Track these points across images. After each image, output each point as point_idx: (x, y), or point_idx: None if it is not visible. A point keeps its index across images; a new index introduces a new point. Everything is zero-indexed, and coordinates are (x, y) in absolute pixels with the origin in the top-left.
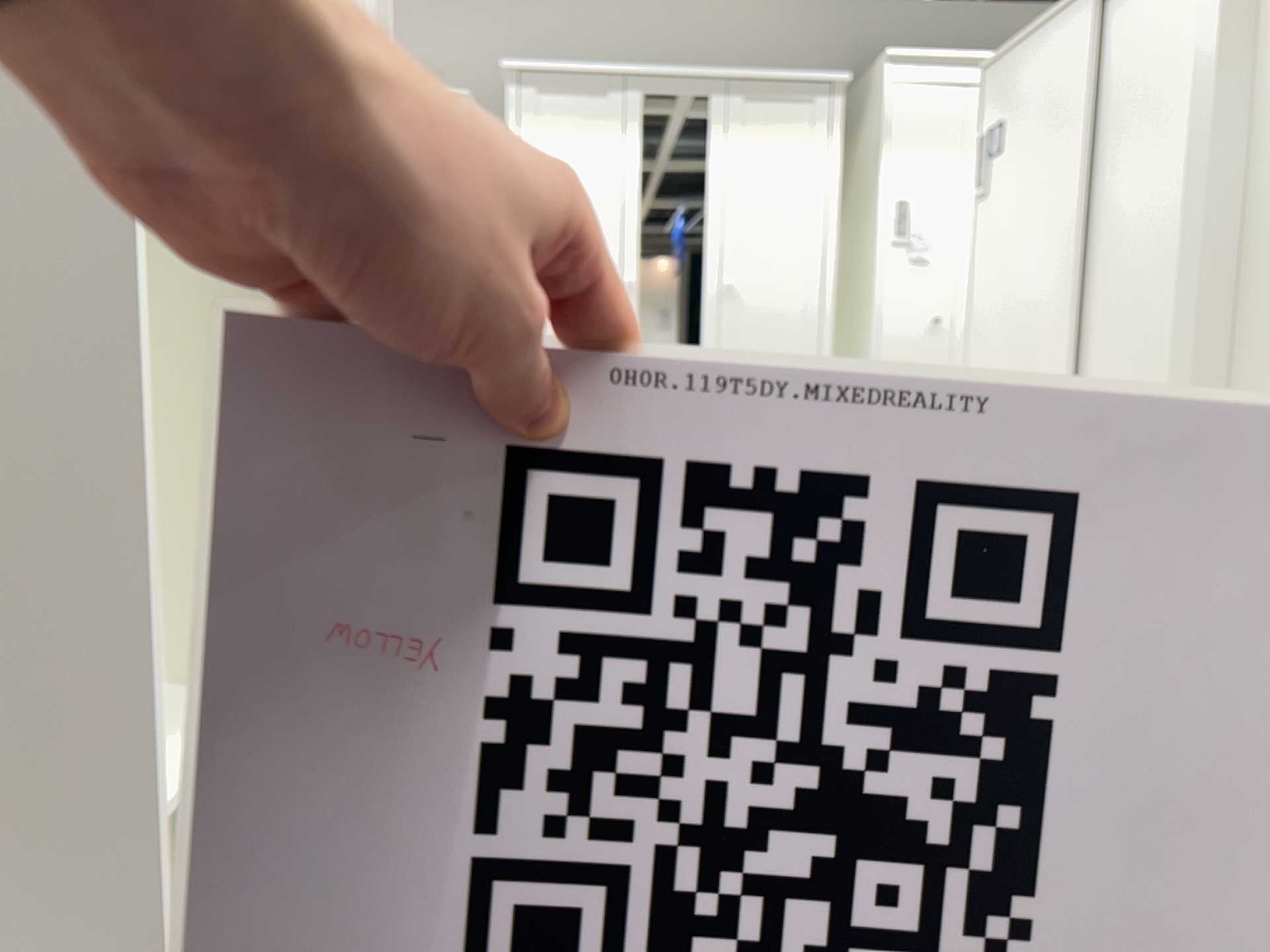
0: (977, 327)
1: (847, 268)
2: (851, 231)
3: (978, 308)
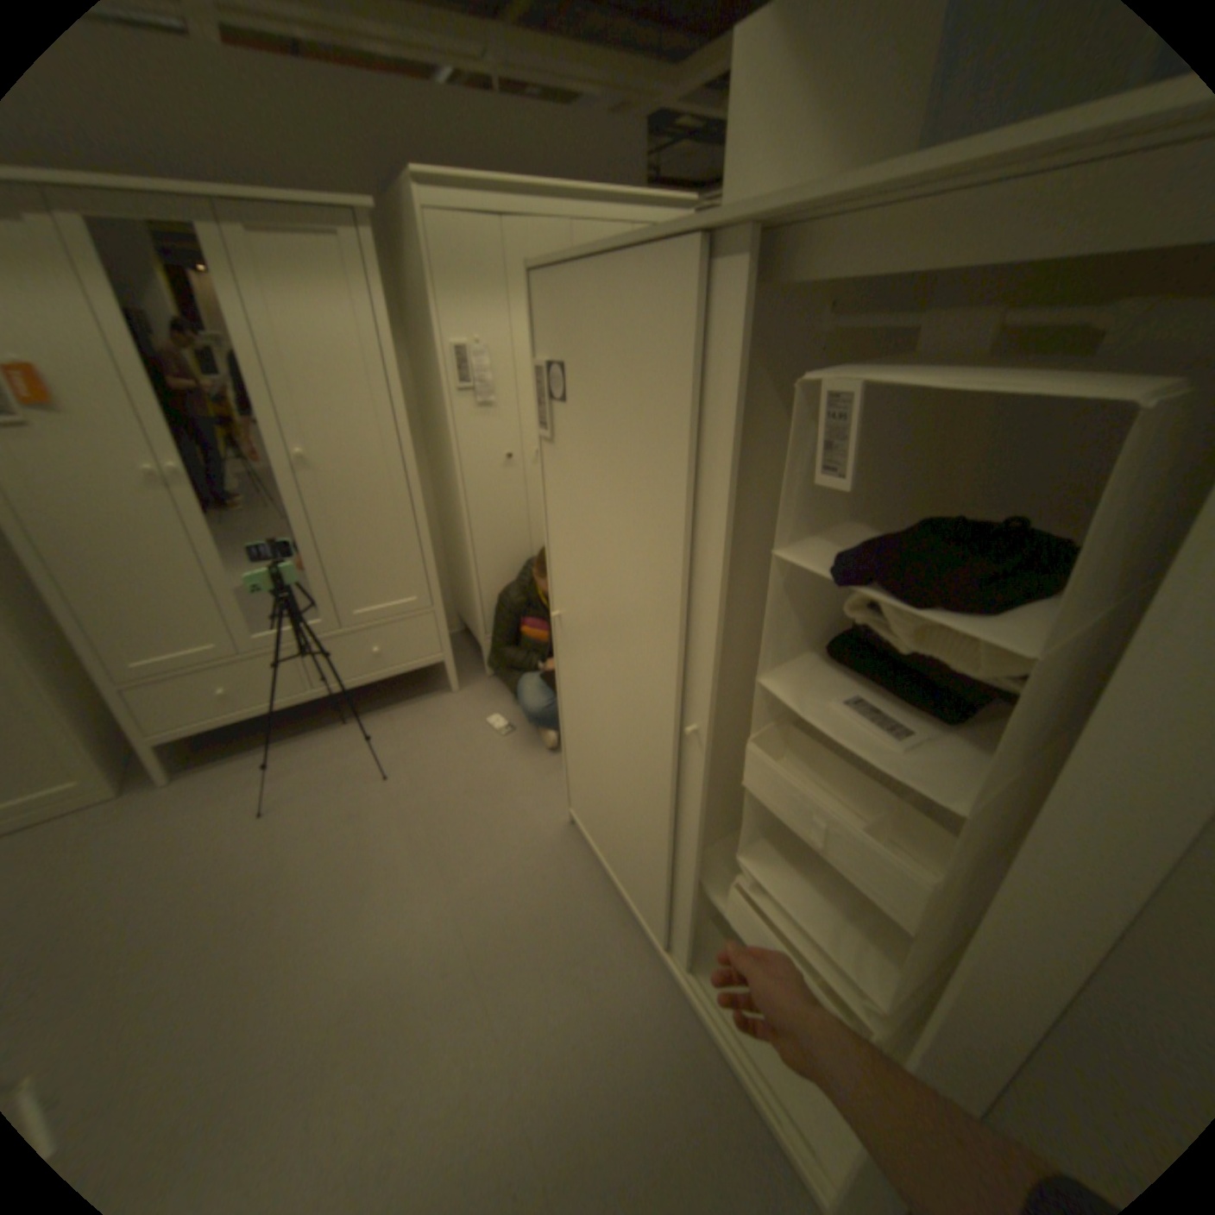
0: (555, 569)
1: (421, 394)
2: (416, 359)
3: (554, 552)
